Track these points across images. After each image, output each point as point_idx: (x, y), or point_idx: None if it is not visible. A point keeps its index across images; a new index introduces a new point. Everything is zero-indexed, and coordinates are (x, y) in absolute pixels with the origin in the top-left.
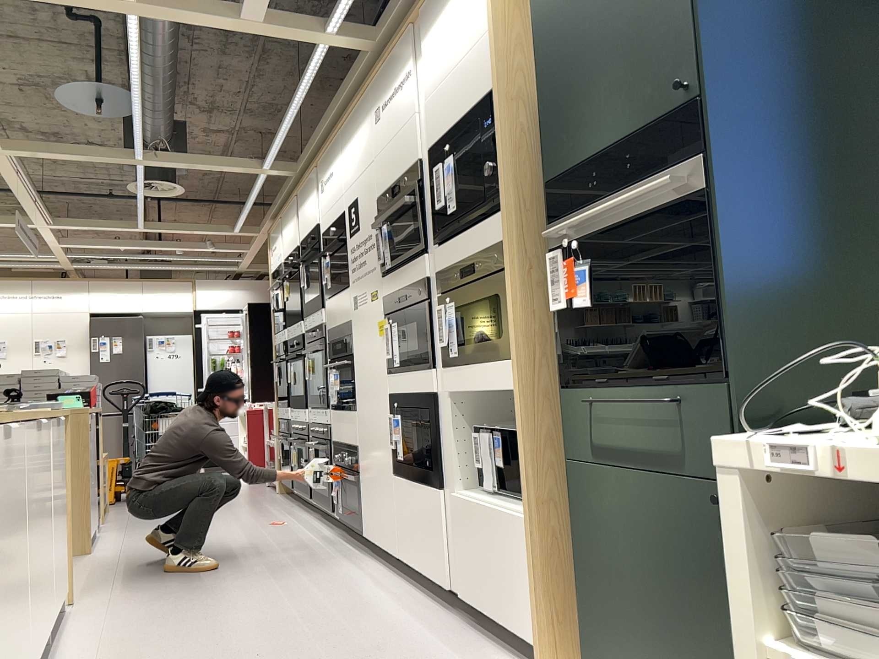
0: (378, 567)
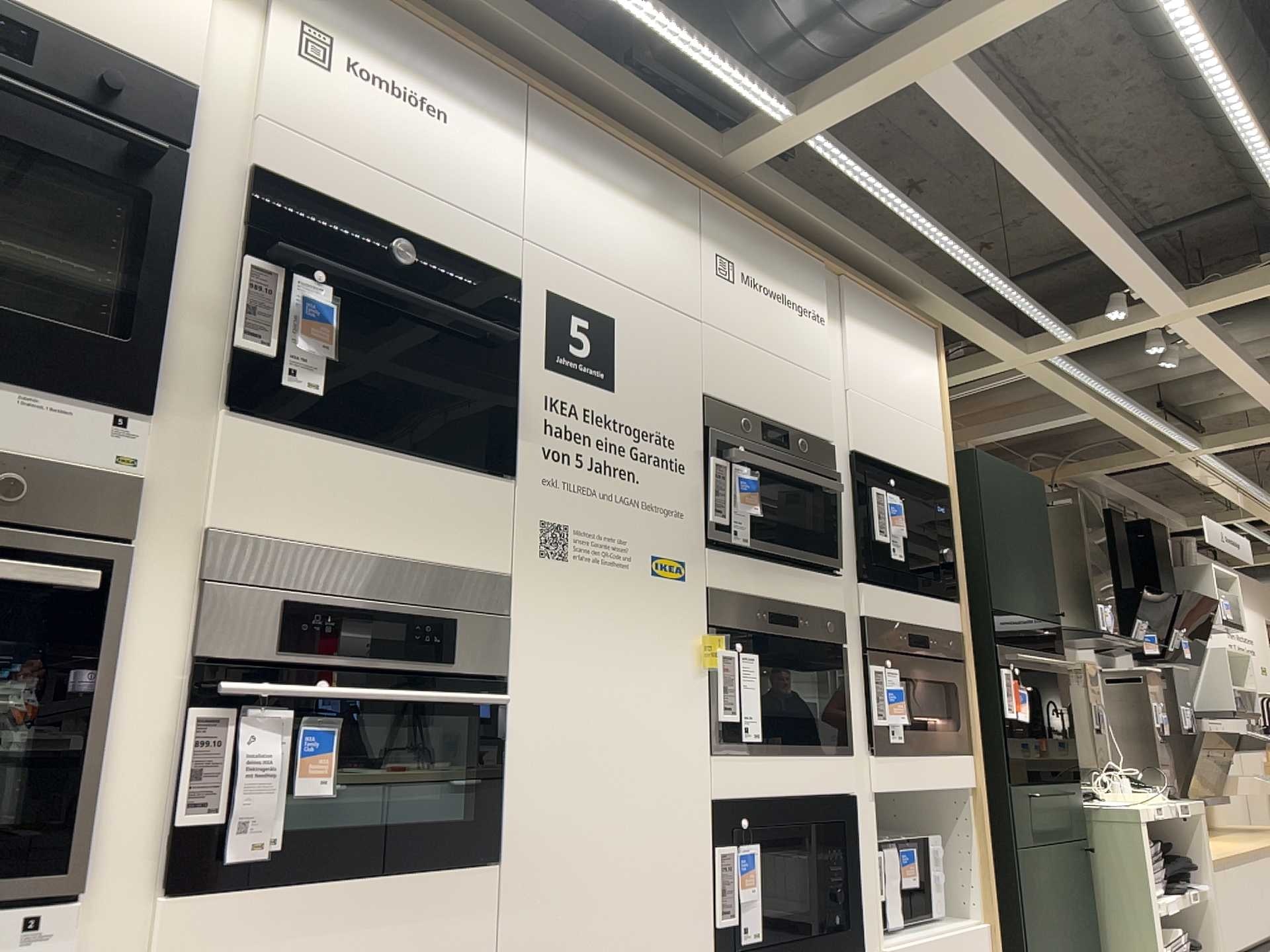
0: None
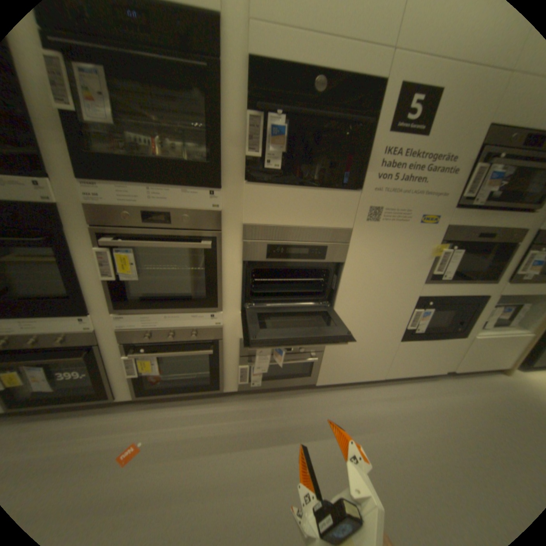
0: (353, 393)
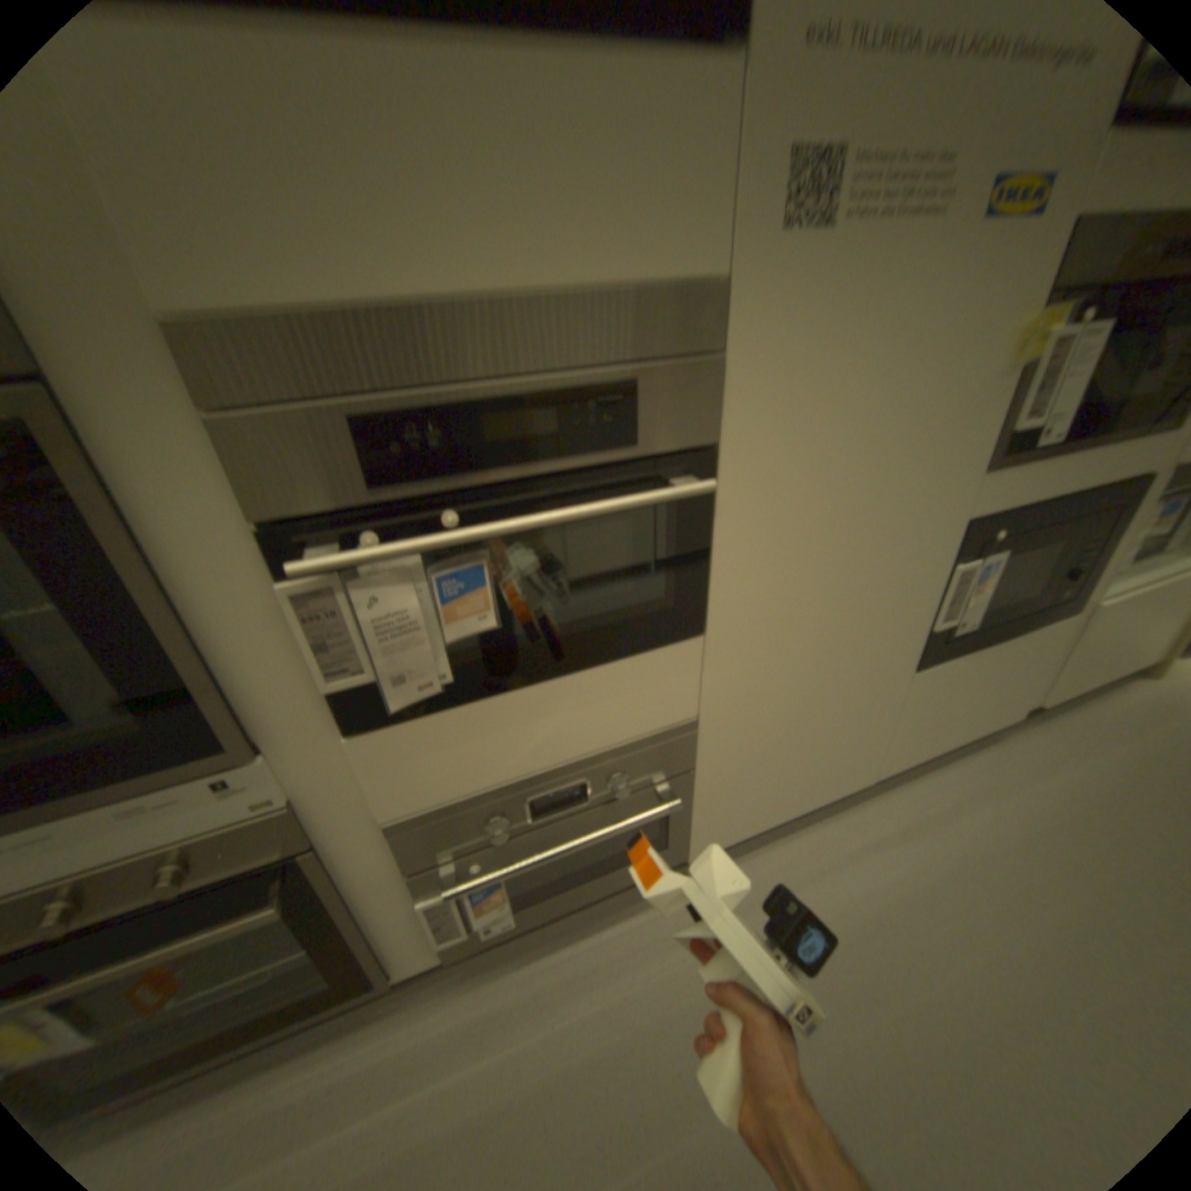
0: (797, 847)
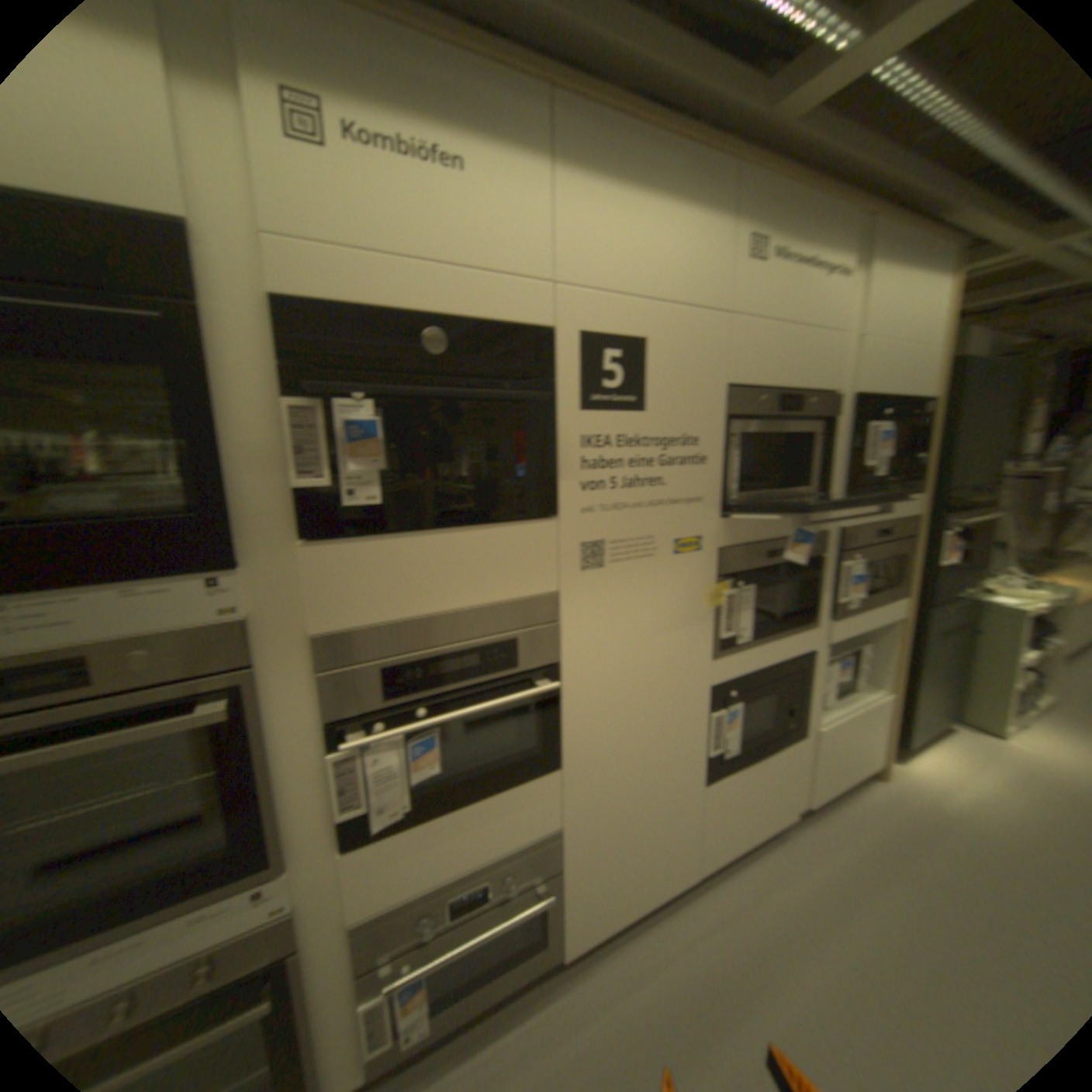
0: (650, 945)
